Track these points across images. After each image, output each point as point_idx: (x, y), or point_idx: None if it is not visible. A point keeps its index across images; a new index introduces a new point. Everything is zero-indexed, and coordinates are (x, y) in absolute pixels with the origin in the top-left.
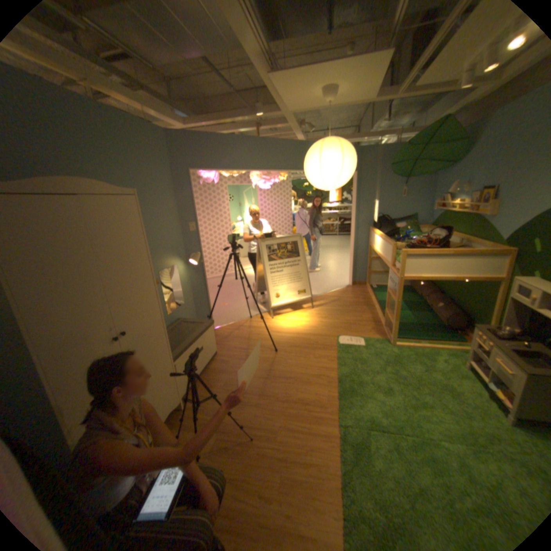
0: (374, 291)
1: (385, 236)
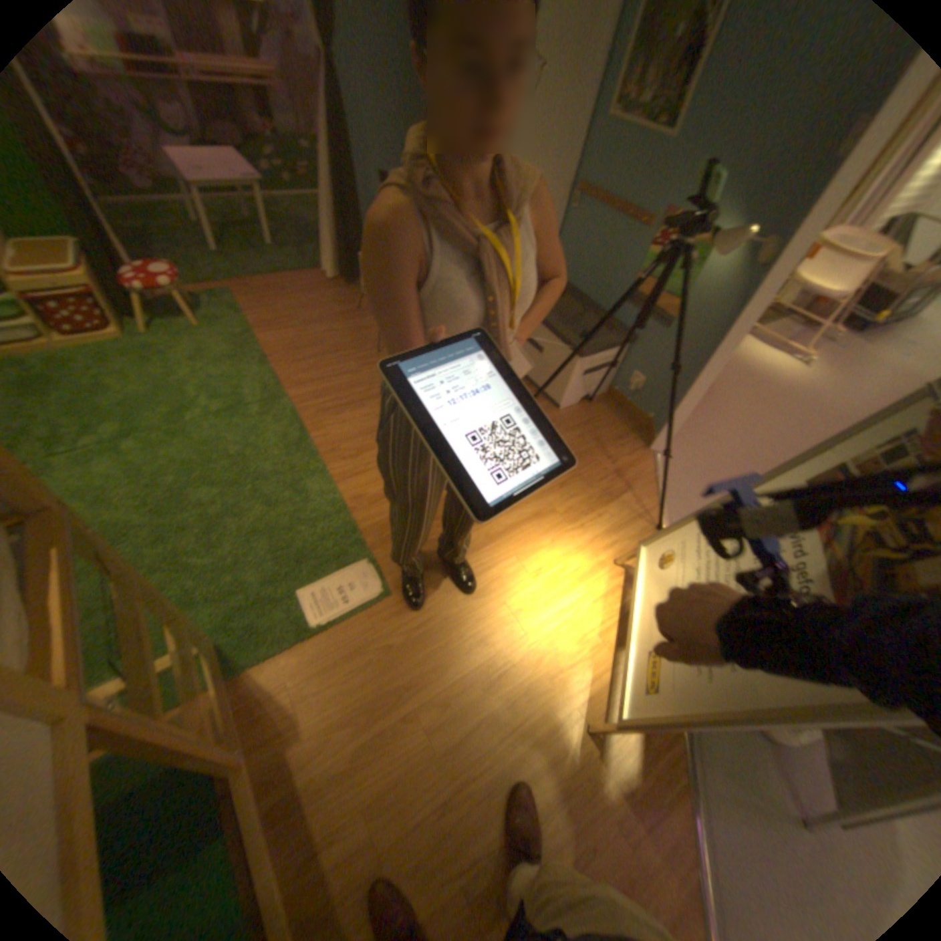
0: None
1: None
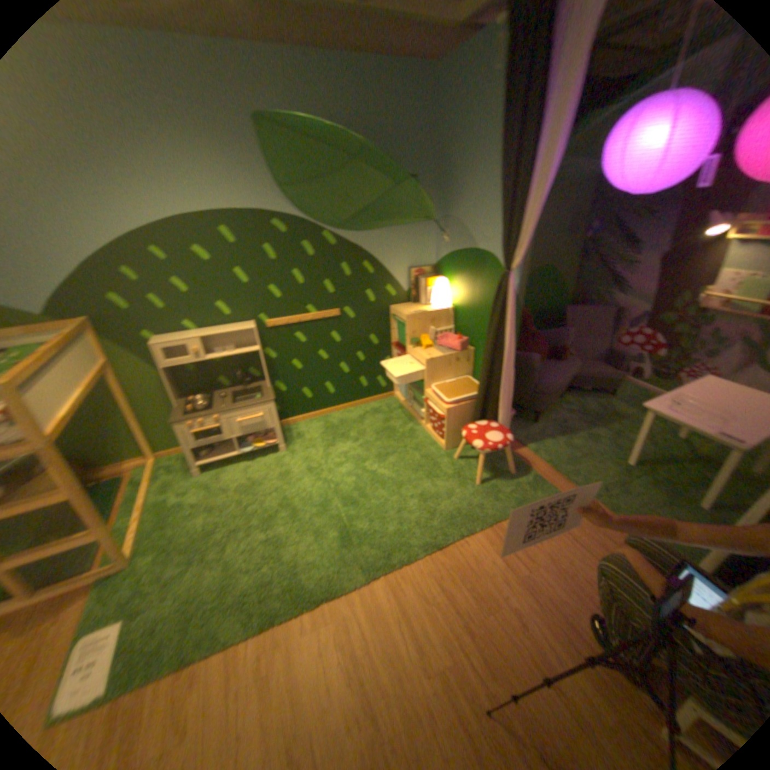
0: None
1: None
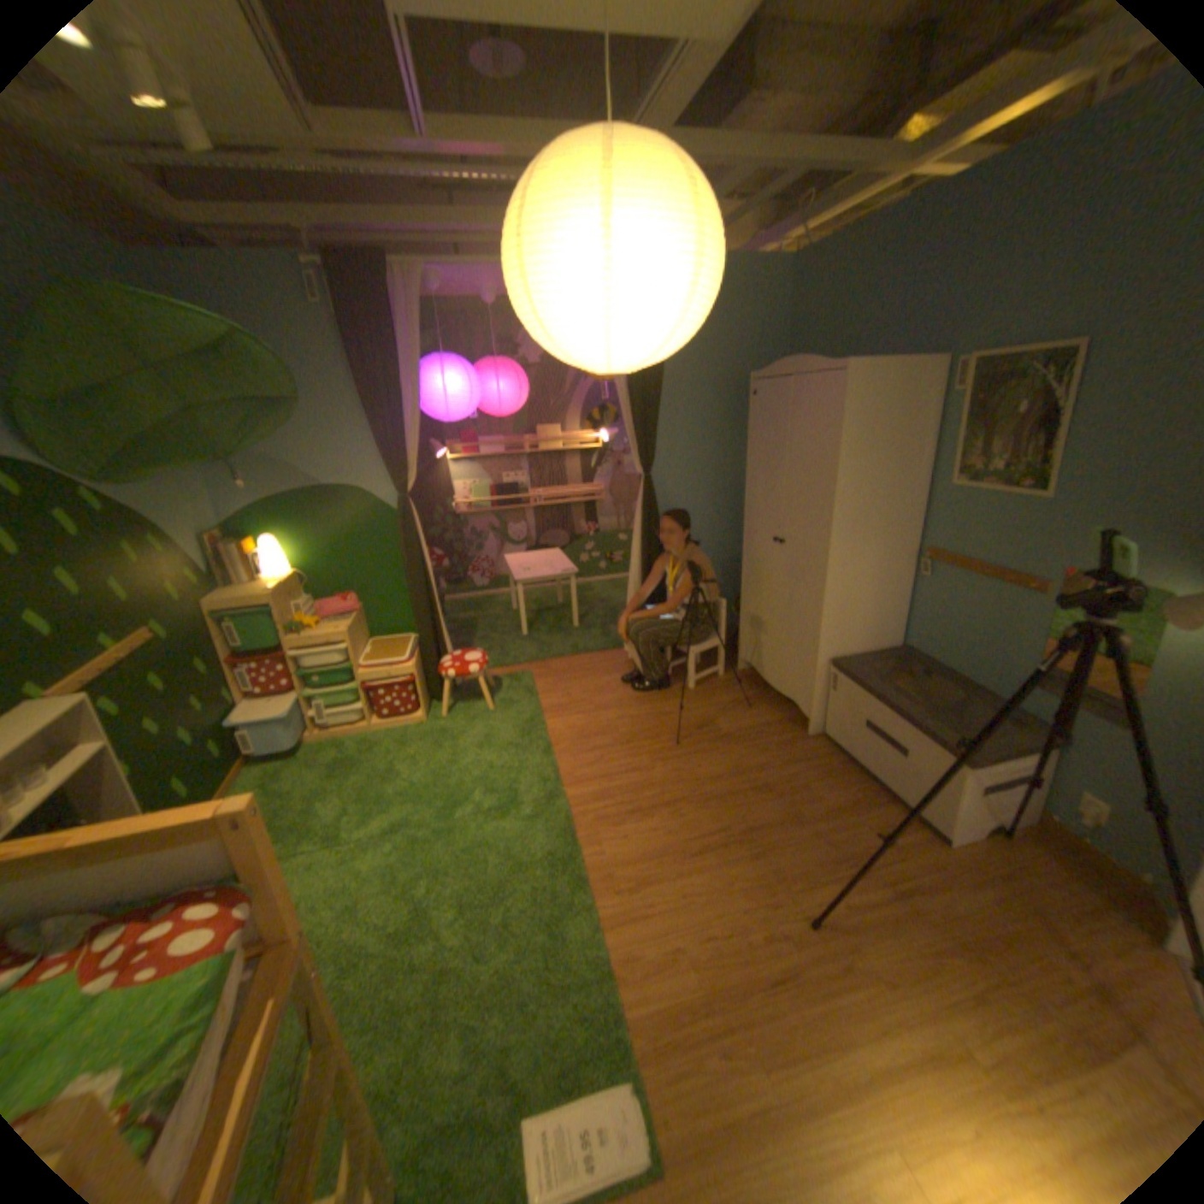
0: None
1: None
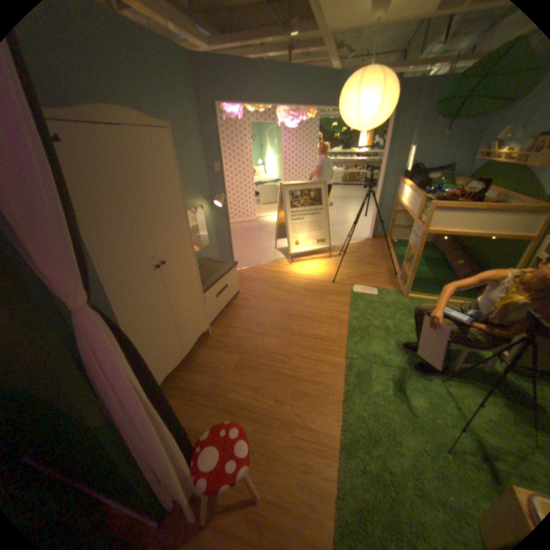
0: (394, 245)
1: (415, 187)
